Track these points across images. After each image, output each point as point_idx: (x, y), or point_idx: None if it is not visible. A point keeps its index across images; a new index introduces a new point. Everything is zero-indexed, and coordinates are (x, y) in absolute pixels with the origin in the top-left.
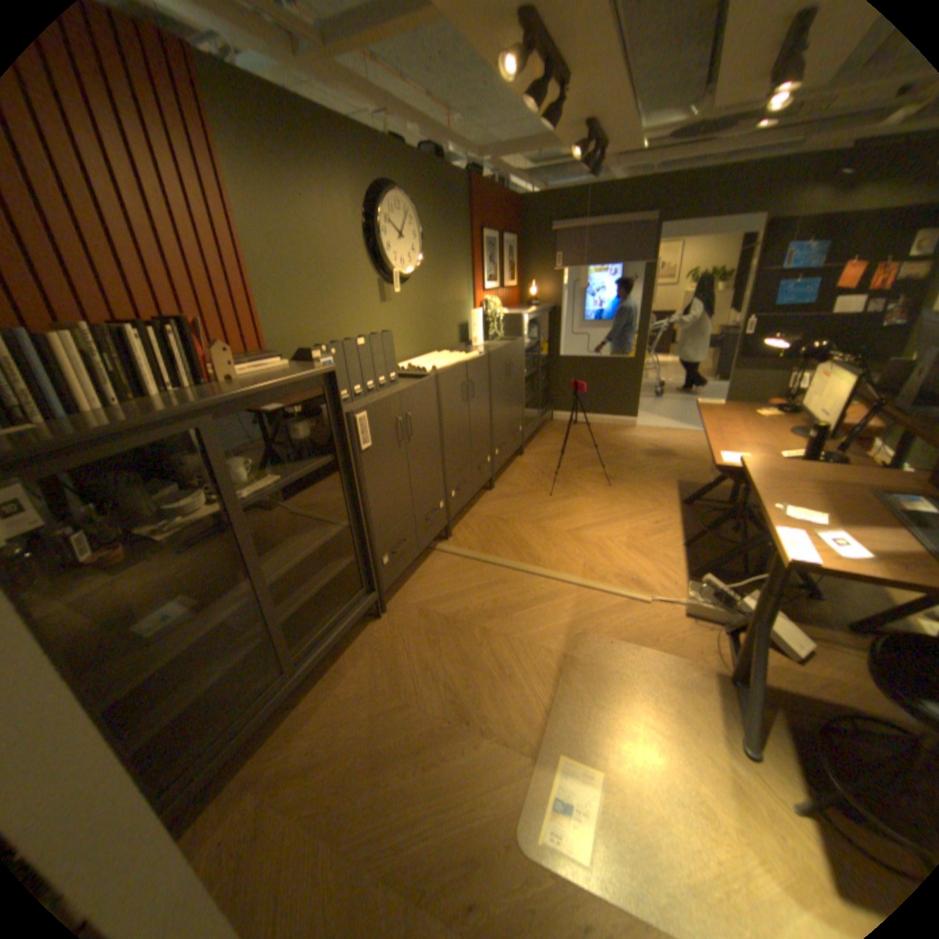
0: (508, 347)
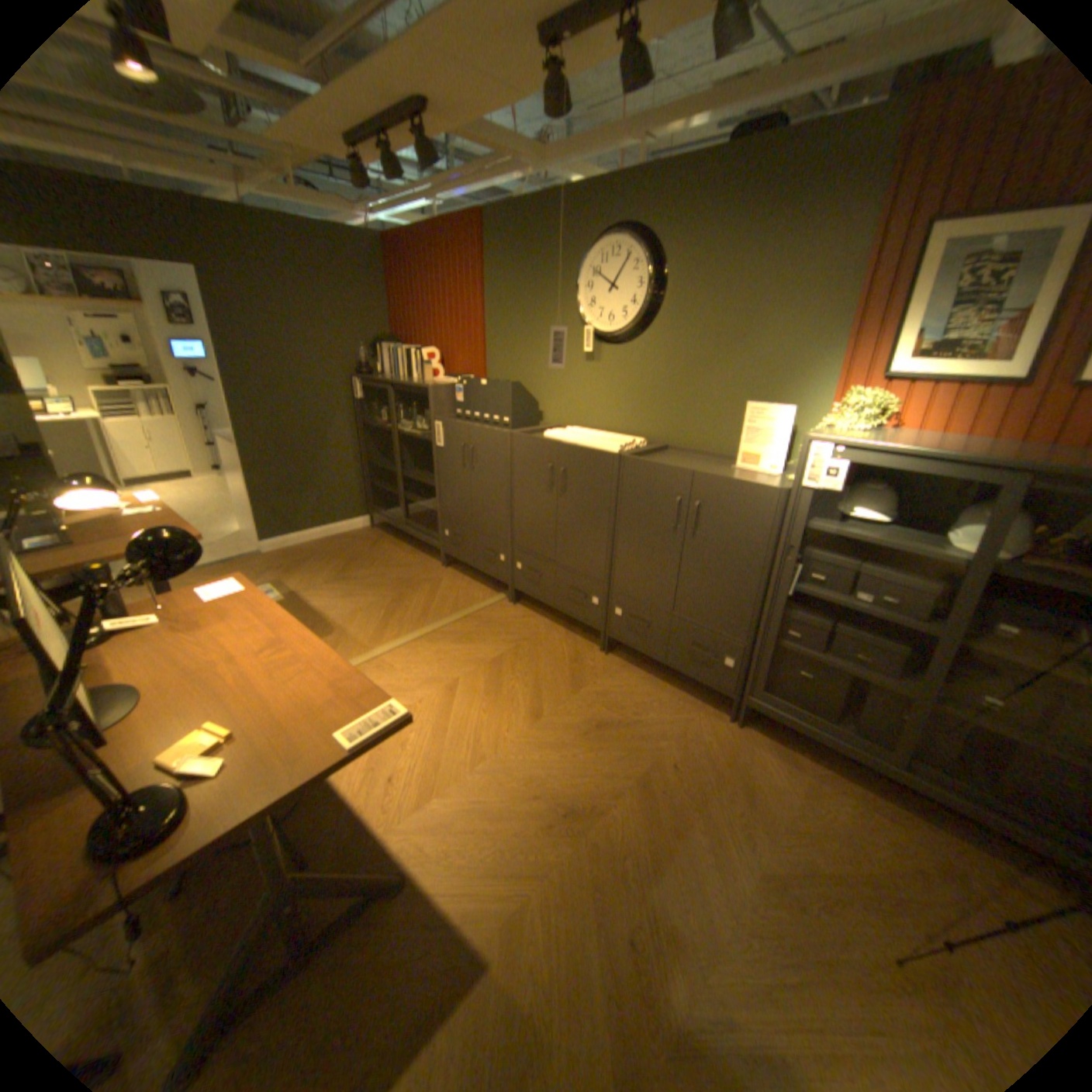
0: (691, 475)
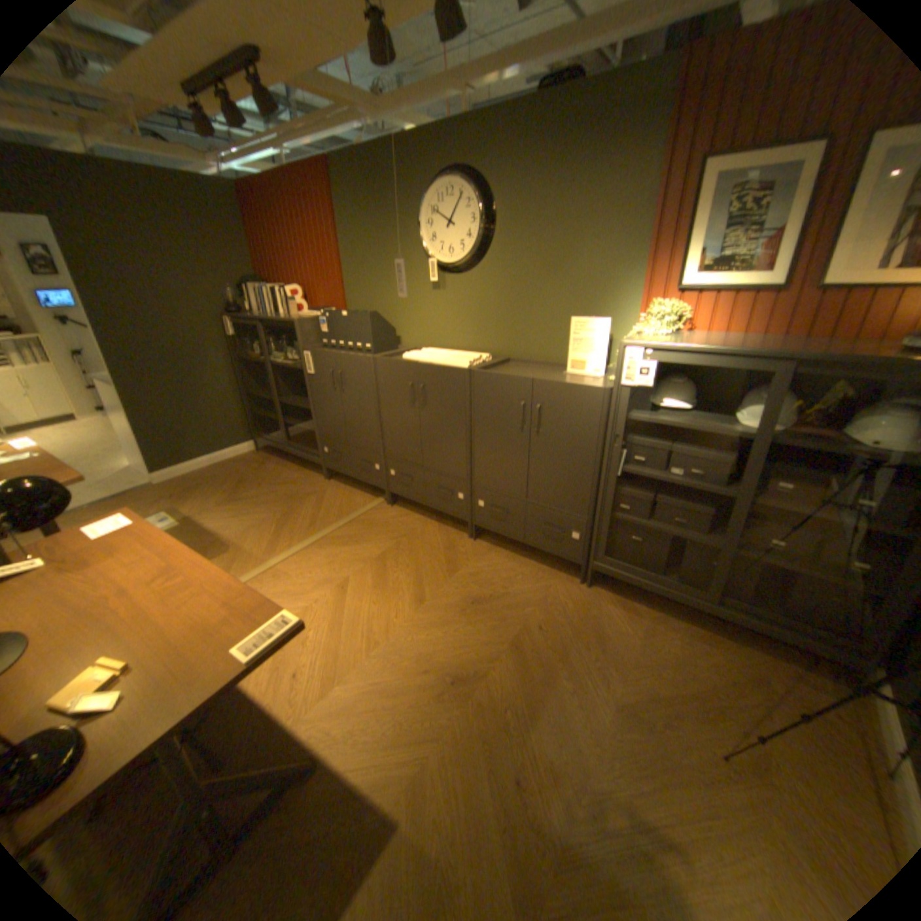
0: (531, 382)
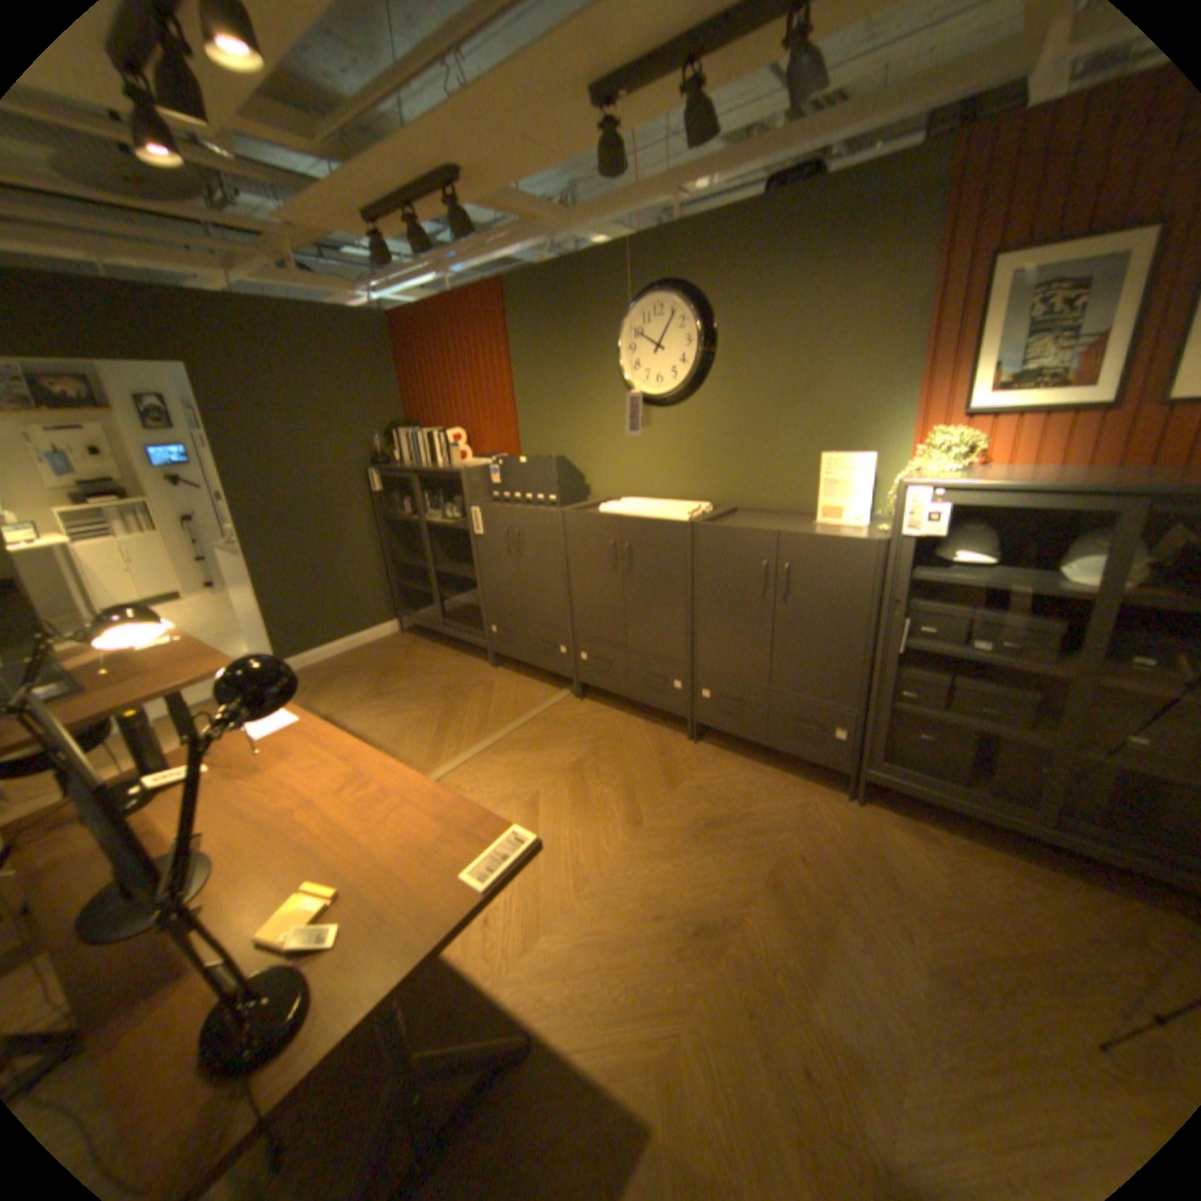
0: (775, 536)
